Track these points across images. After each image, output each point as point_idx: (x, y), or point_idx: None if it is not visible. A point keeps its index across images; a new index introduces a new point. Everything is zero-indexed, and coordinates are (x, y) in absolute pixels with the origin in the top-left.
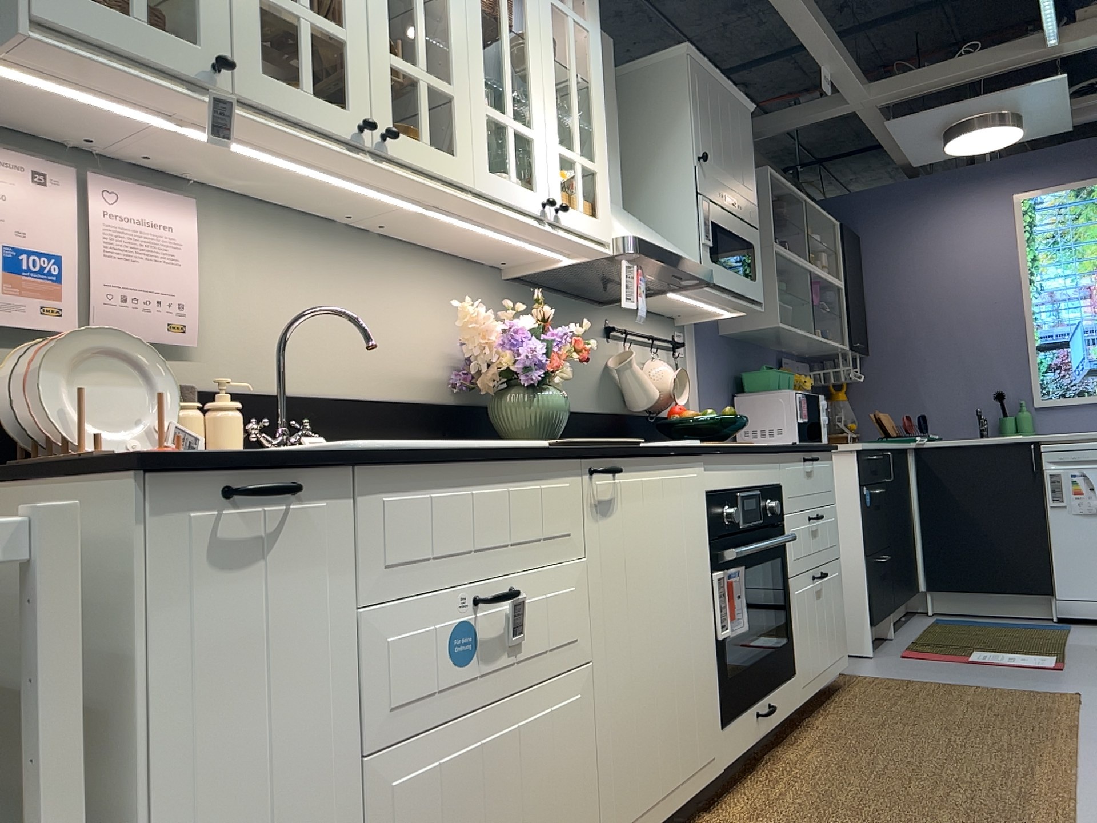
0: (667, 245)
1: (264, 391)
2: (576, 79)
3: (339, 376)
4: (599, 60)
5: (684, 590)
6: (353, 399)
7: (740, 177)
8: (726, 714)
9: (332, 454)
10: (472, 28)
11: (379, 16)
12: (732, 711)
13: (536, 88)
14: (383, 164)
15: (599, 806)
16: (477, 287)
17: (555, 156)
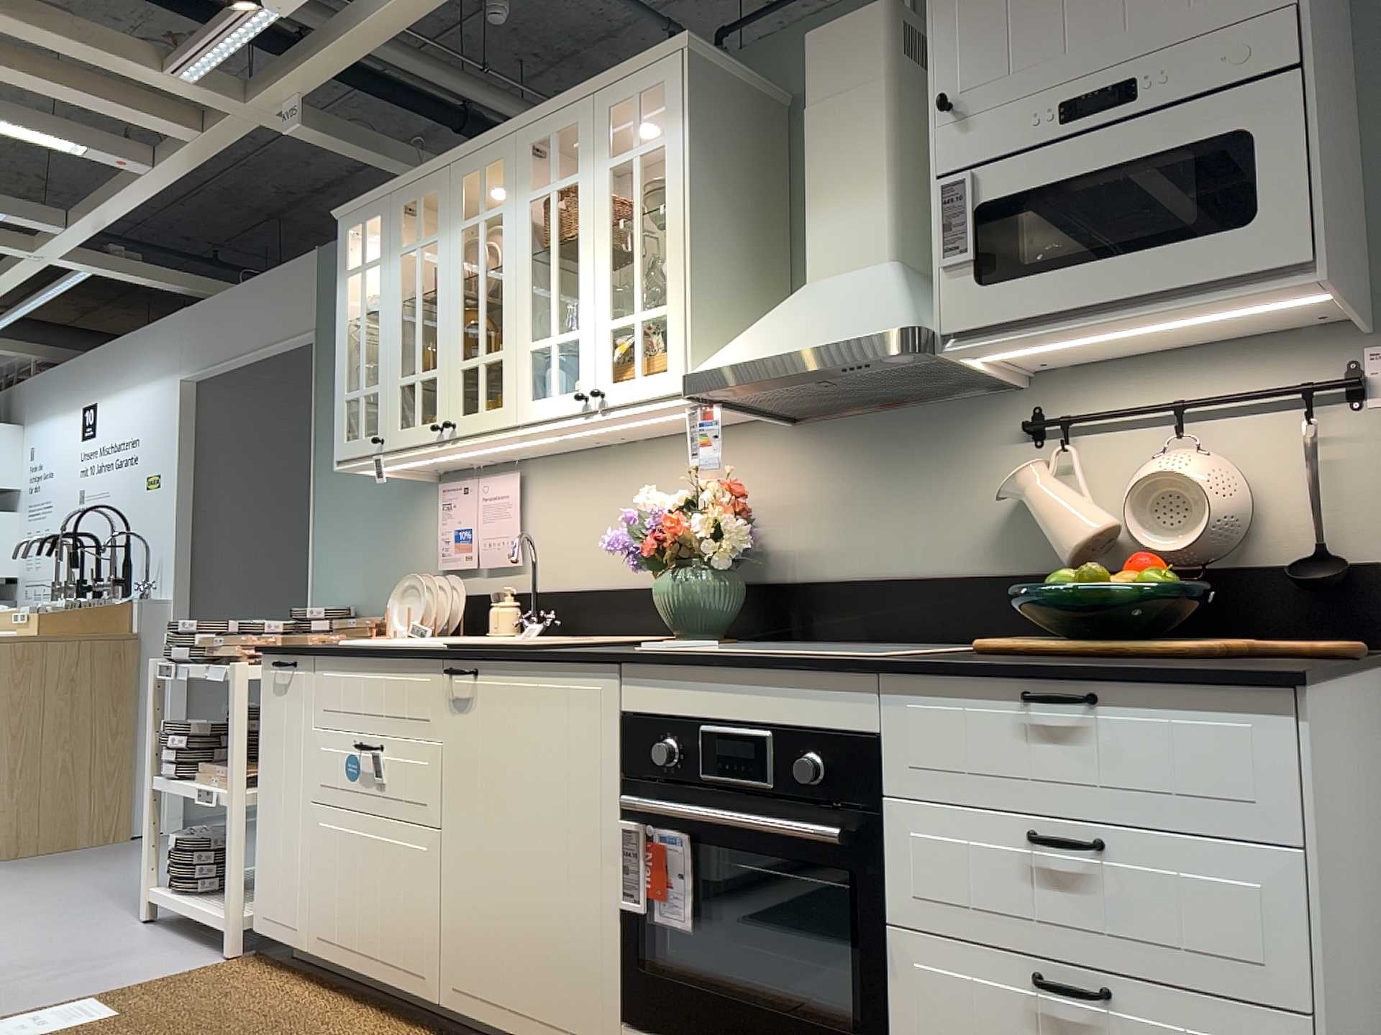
0: (805, 335)
1: (558, 589)
2: (638, 222)
3: (607, 571)
4: (675, 167)
5: (559, 817)
6: (614, 589)
7: (1158, 5)
8: (634, 1014)
9: (304, 649)
10: (519, 284)
11: (454, 340)
12: (648, 1019)
13: (583, 281)
14: (455, 443)
15: (438, 948)
16: (749, 448)
17: (603, 335)
